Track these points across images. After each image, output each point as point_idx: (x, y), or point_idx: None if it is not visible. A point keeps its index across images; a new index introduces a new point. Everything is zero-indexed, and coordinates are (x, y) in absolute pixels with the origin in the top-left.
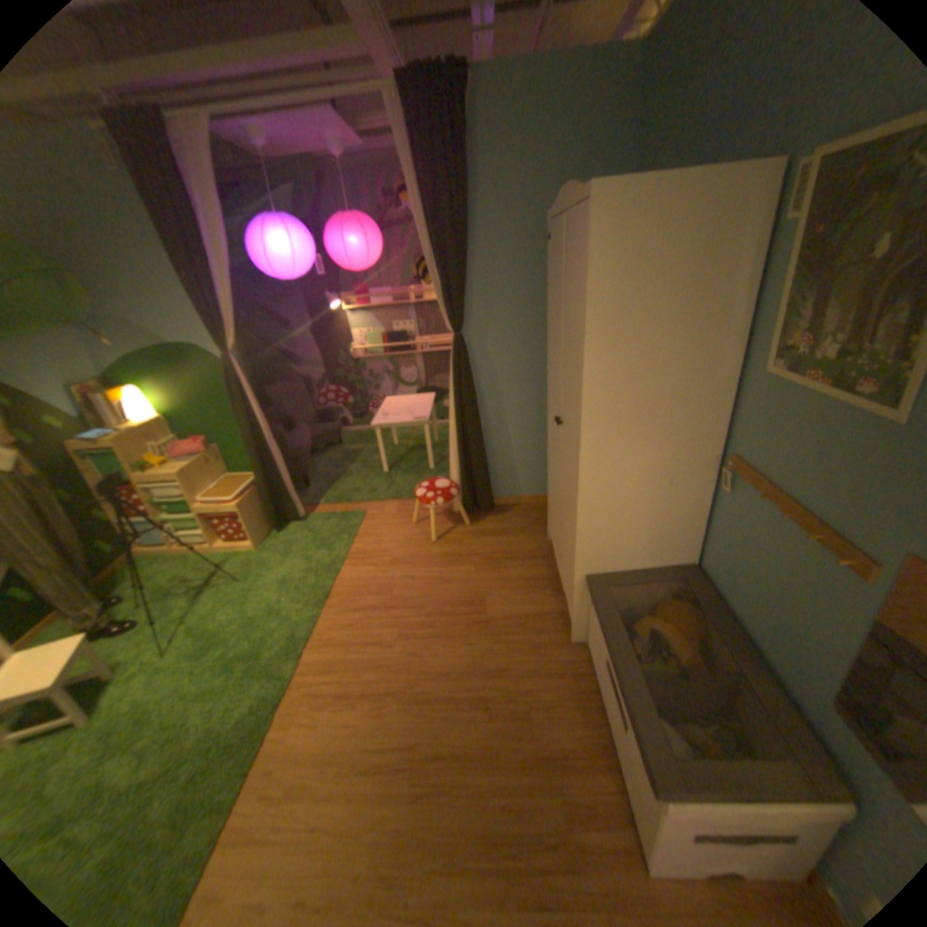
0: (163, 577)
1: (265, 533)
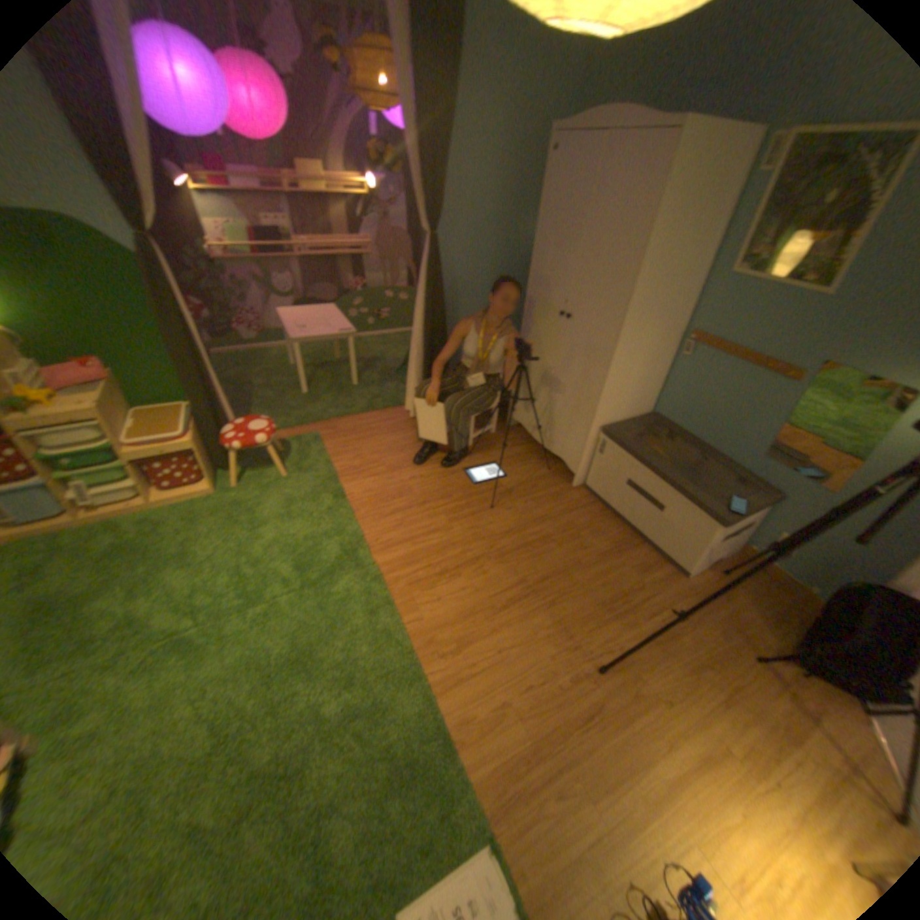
0: (95, 550)
1: (212, 472)
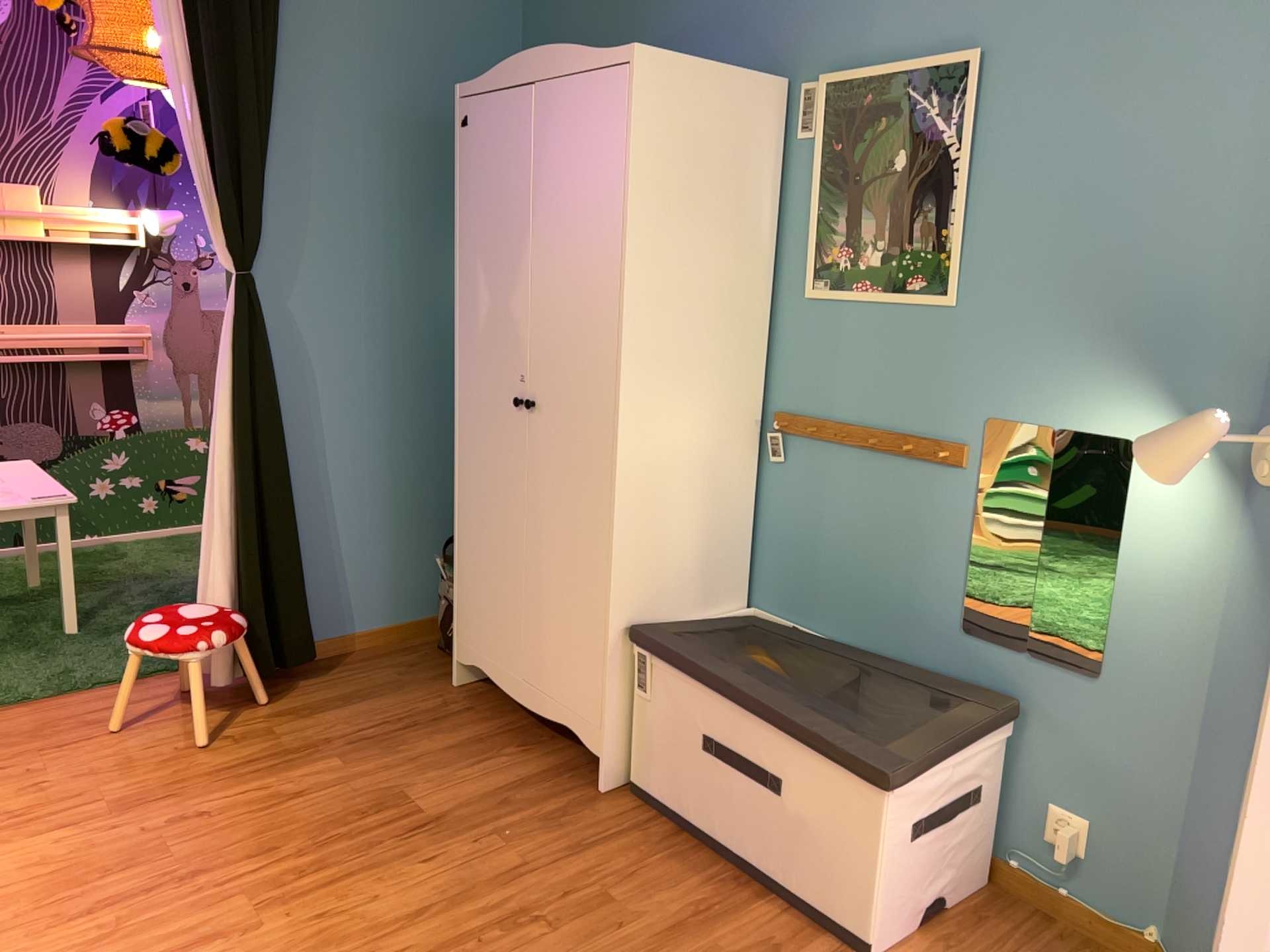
0: None
1: None
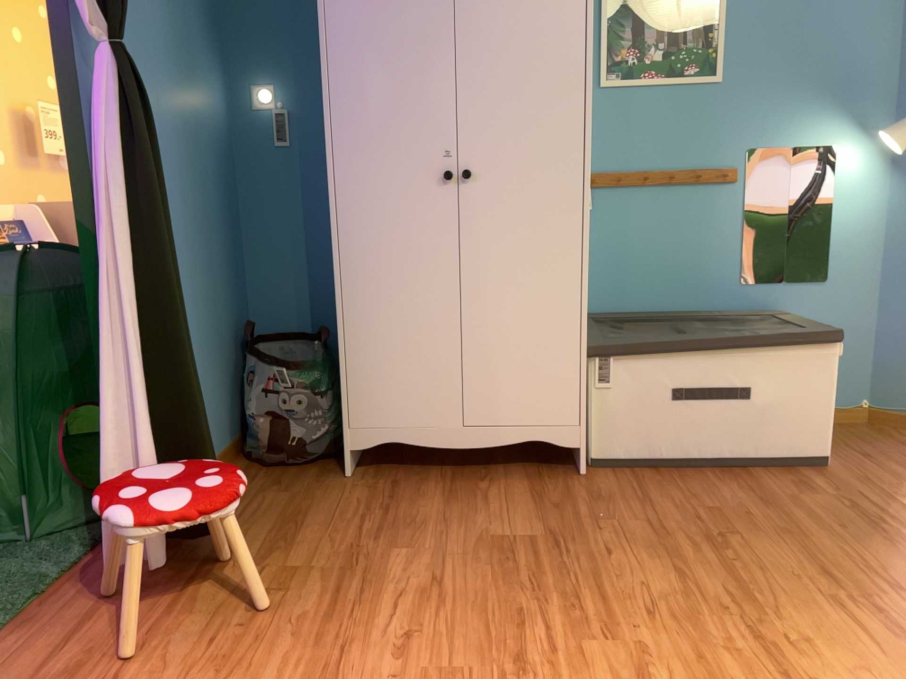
0: None
1: None
